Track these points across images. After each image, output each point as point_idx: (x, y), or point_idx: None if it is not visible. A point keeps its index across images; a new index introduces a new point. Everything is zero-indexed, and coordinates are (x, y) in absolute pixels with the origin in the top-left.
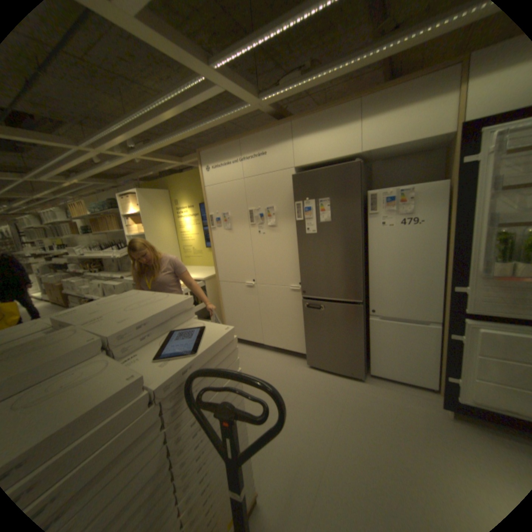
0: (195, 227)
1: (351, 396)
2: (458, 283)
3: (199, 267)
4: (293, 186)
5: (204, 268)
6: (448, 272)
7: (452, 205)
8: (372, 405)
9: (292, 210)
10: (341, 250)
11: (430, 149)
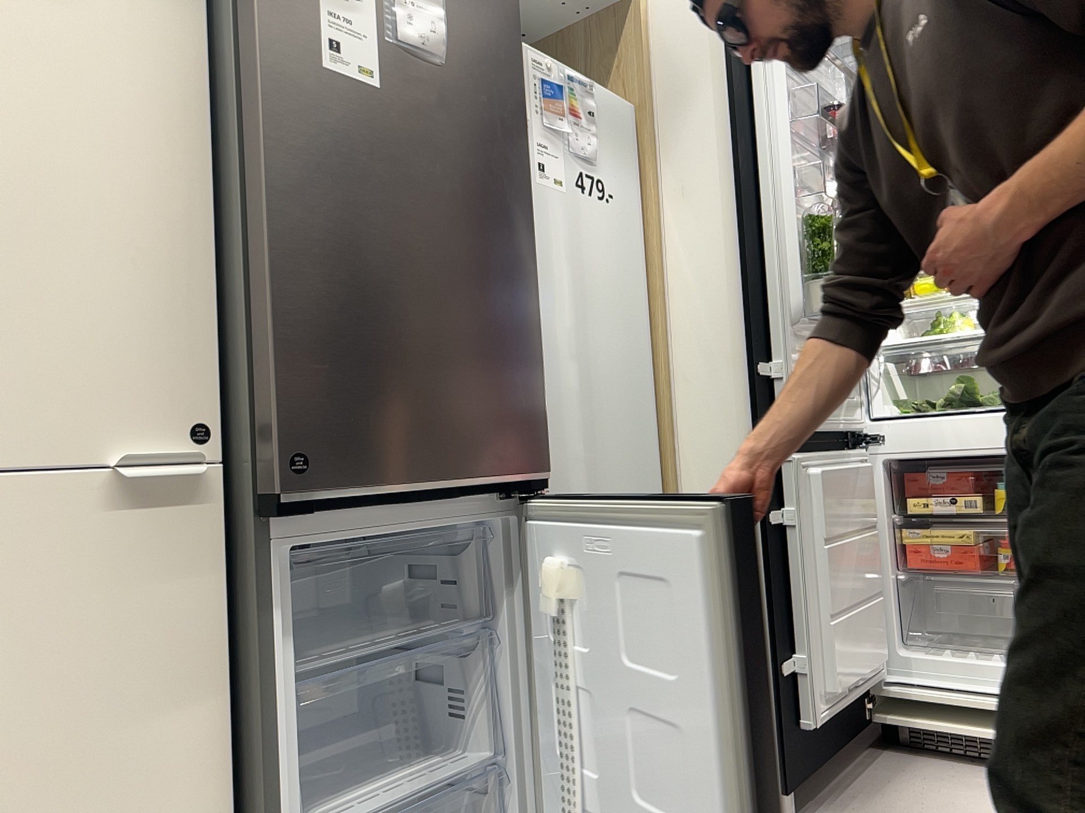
0: None
1: None
2: (760, 351)
3: None
4: None
5: None
6: (654, 364)
7: (640, 176)
8: None
9: None
10: (477, 218)
11: None
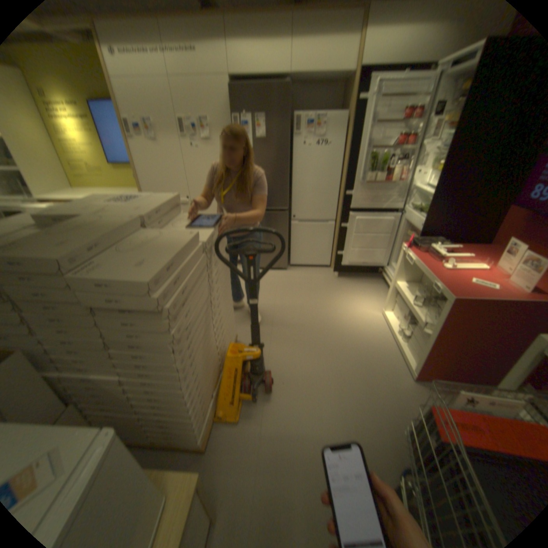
0: (84, 132)
1: (280, 277)
2: (348, 188)
3: (101, 186)
4: (229, 95)
5: (110, 188)
6: (341, 182)
7: (348, 131)
8: (294, 279)
9: (227, 121)
10: (273, 164)
11: (335, 79)
